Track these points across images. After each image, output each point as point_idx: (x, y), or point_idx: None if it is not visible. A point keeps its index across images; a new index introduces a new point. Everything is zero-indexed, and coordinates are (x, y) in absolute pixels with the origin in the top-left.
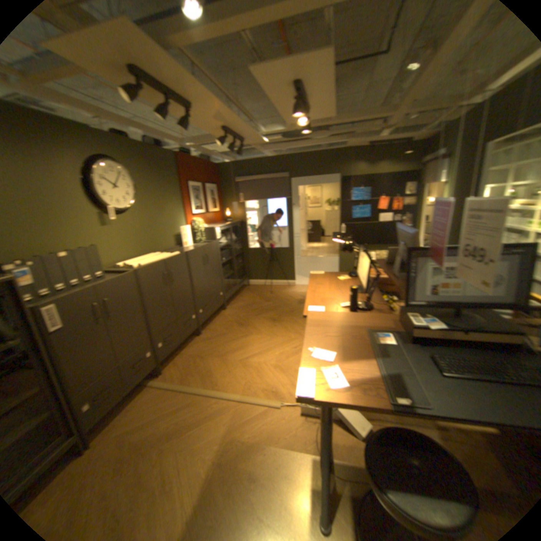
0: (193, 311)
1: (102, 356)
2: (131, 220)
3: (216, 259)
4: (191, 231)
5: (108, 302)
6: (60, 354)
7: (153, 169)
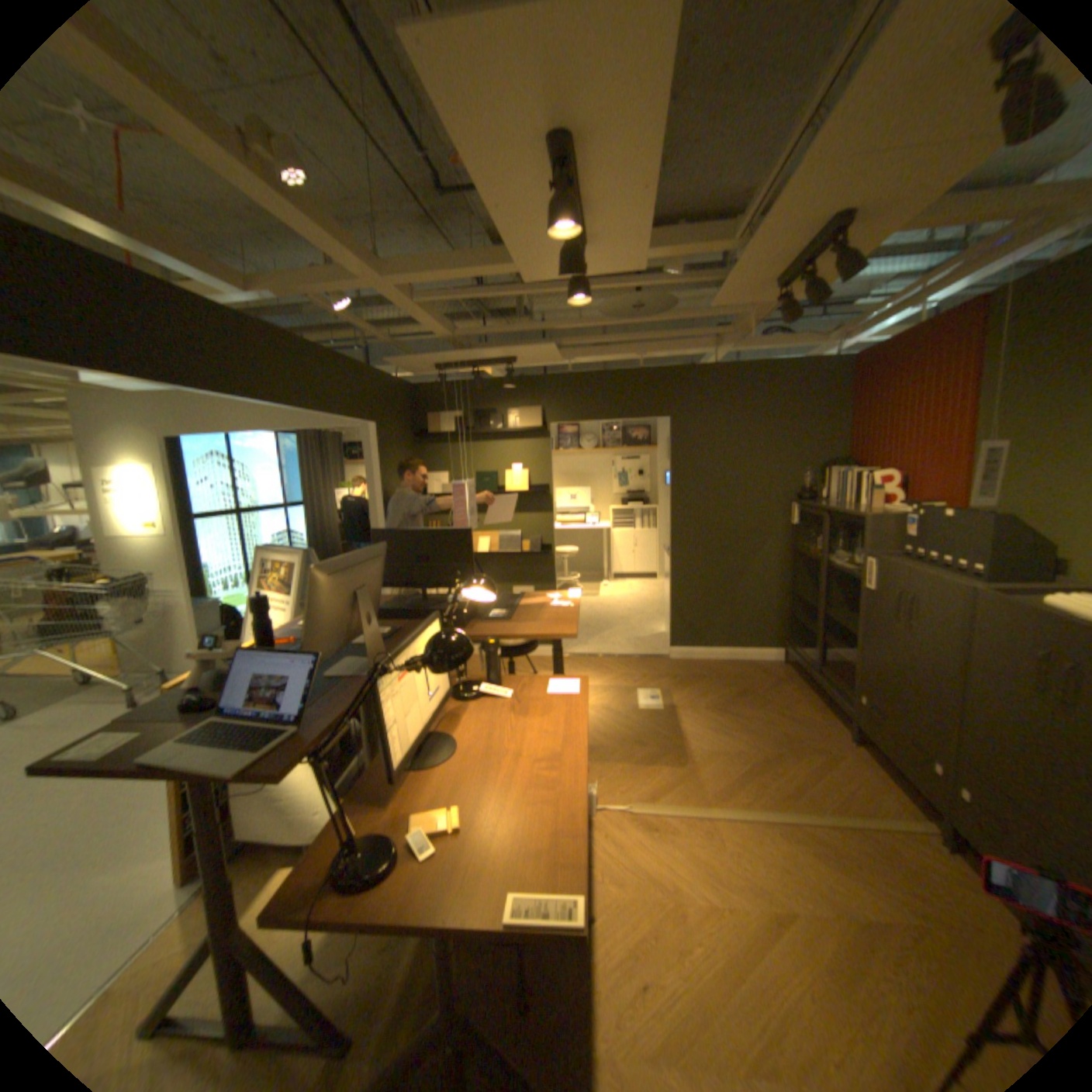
0: None
1: (890, 669)
2: None
3: None
4: None
5: (914, 603)
6: (867, 617)
7: None
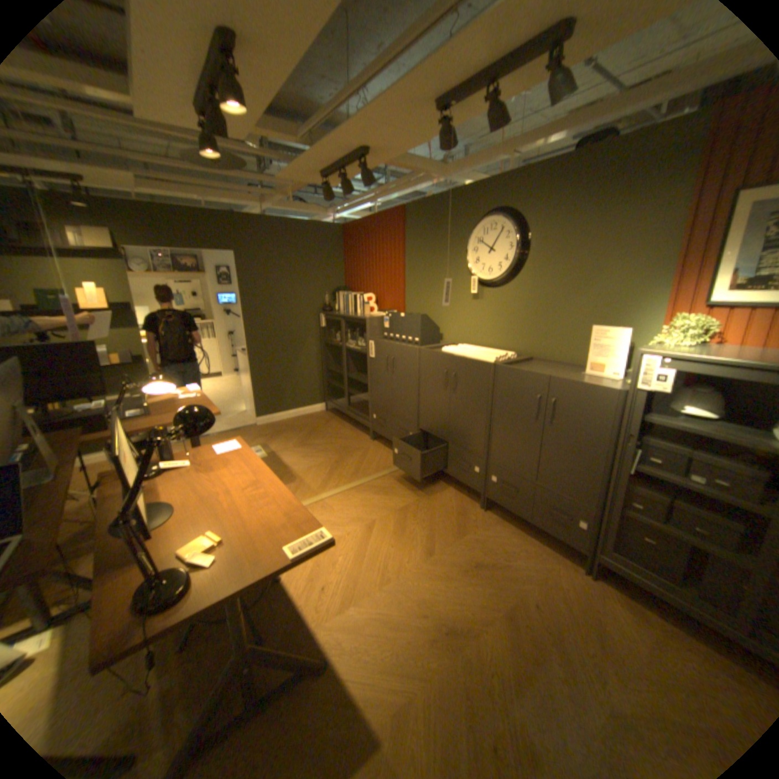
0: (478, 459)
1: (385, 396)
2: (507, 296)
3: (594, 433)
4: (630, 345)
5: (393, 360)
6: (371, 372)
7: (587, 197)
